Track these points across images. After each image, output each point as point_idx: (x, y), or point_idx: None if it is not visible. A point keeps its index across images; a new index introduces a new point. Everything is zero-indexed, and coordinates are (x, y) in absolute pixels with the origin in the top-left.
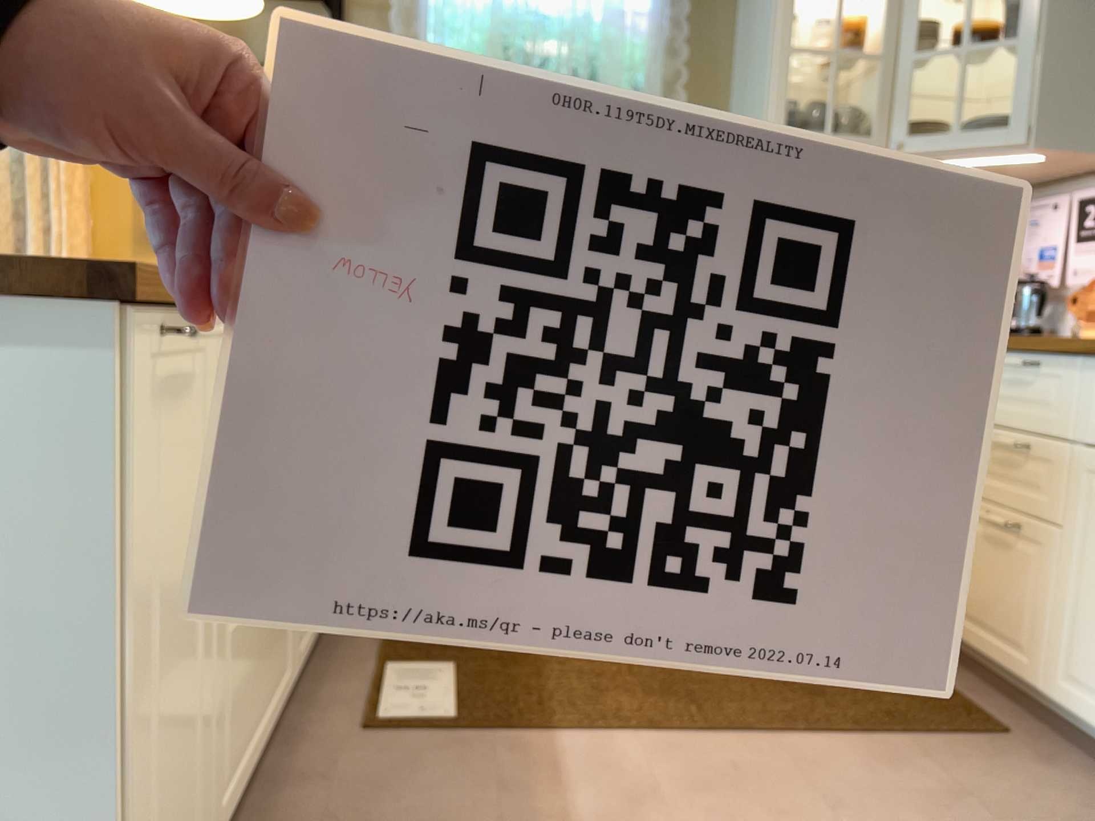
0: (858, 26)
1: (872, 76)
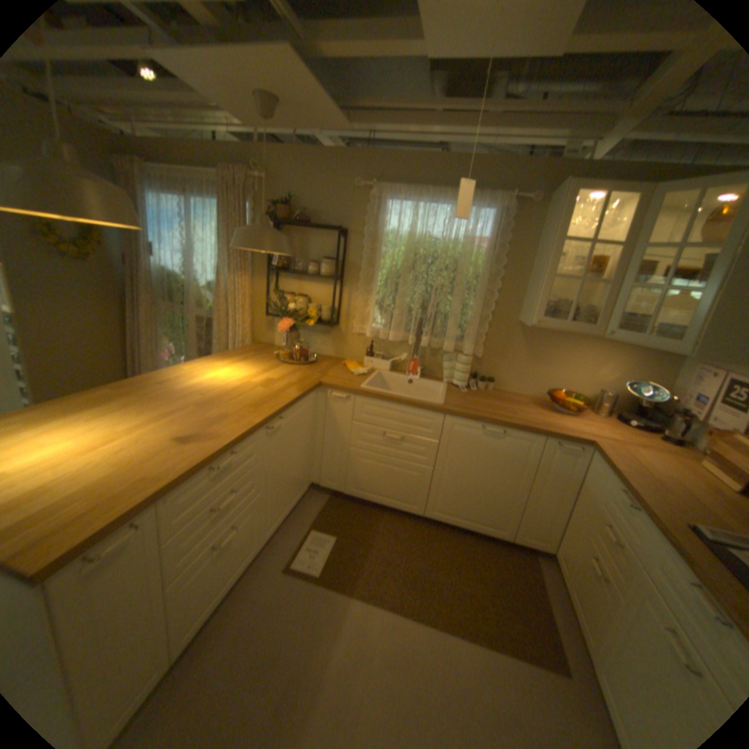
0: (605, 257)
1: (607, 286)
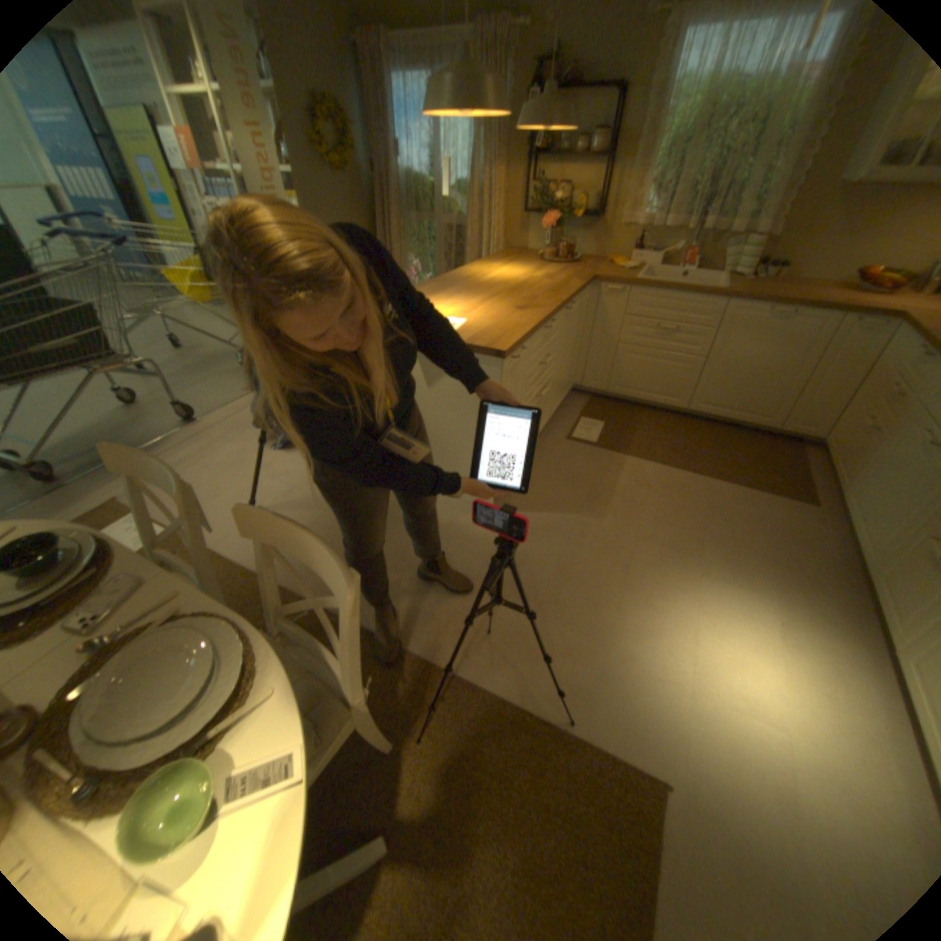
0: None
1: None
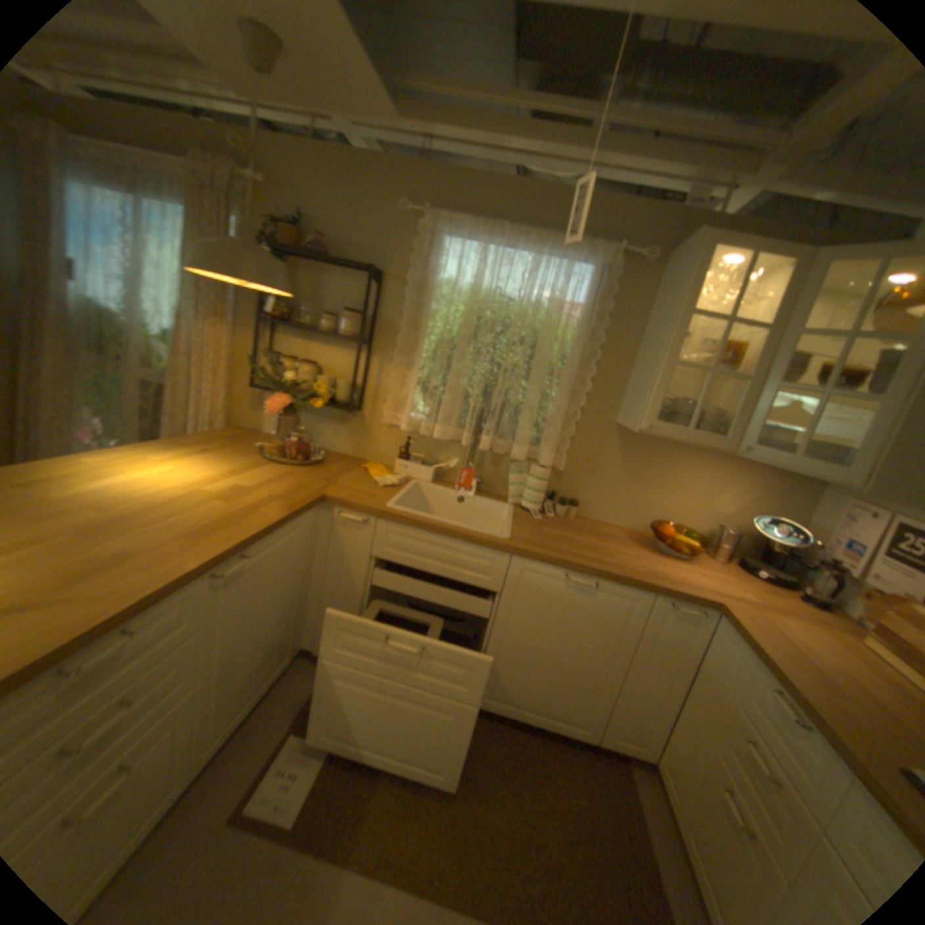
0: (740, 344)
1: (741, 384)
